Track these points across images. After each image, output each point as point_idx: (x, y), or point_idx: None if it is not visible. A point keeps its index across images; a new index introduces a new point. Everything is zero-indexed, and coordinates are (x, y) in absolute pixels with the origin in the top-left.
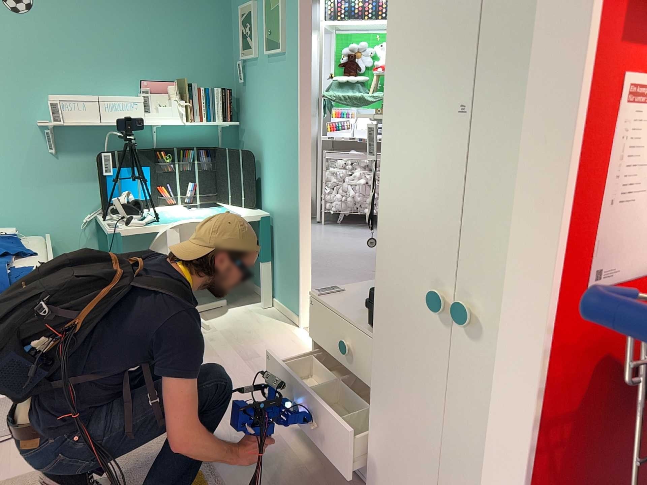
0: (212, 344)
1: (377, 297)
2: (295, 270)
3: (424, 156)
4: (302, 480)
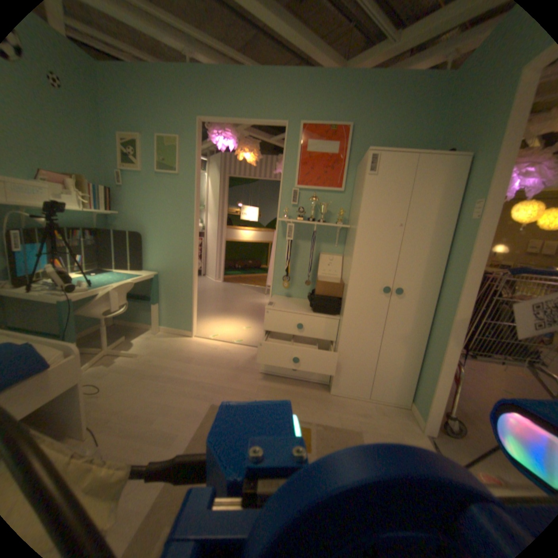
0: (153, 363)
1: (347, 296)
2: (187, 305)
3: (380, 242)
4: (291, 394)
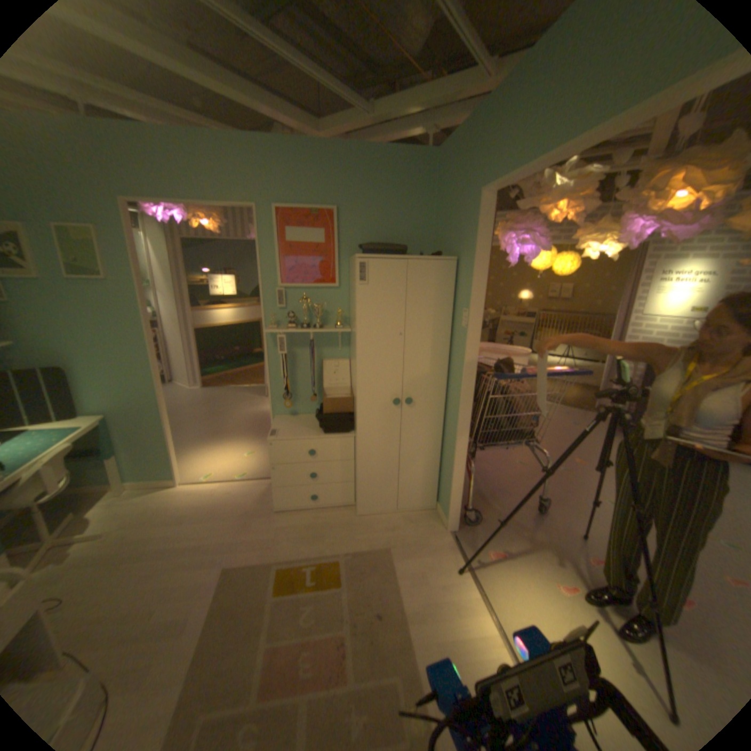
0: (130, 538)
1: (358, 414)
2: (160, 448)
3: (382, 353)
4: (314, 527)
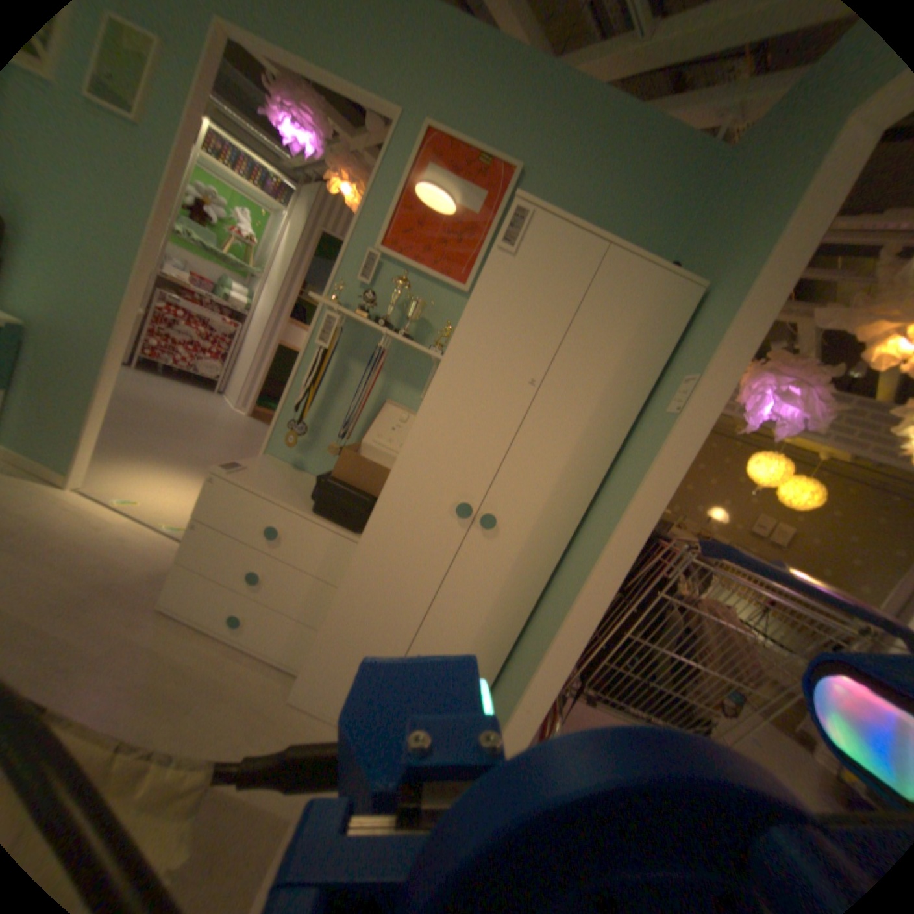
0: None
1: (382, 500)
2: (76, 418)
3: (481, 404)
4: (191, 683)
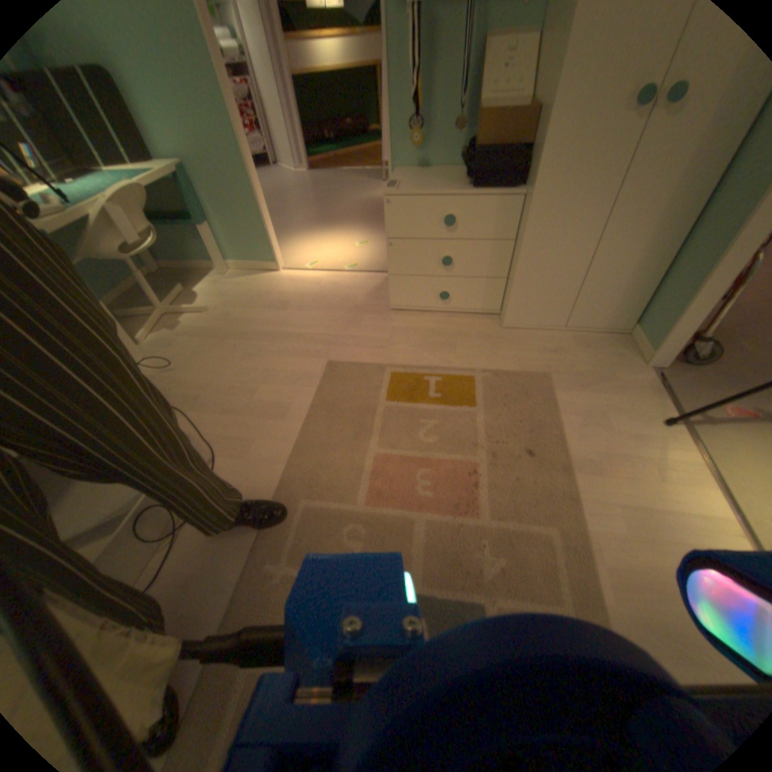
0: (233, 315)
1: (550, 131)
2: (252, 215)
3: None
4: (441, 333)
